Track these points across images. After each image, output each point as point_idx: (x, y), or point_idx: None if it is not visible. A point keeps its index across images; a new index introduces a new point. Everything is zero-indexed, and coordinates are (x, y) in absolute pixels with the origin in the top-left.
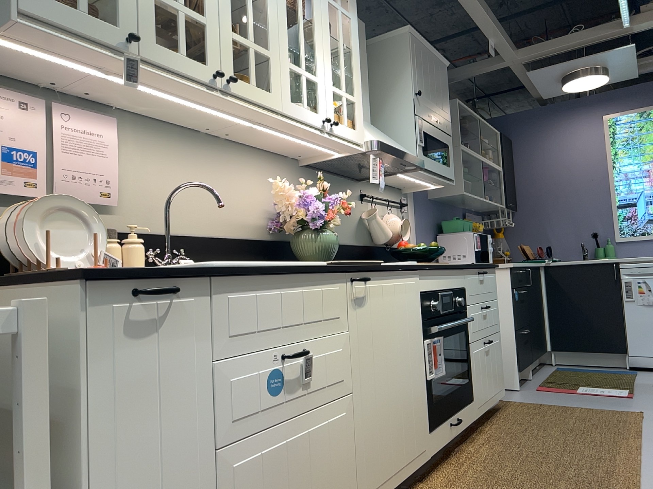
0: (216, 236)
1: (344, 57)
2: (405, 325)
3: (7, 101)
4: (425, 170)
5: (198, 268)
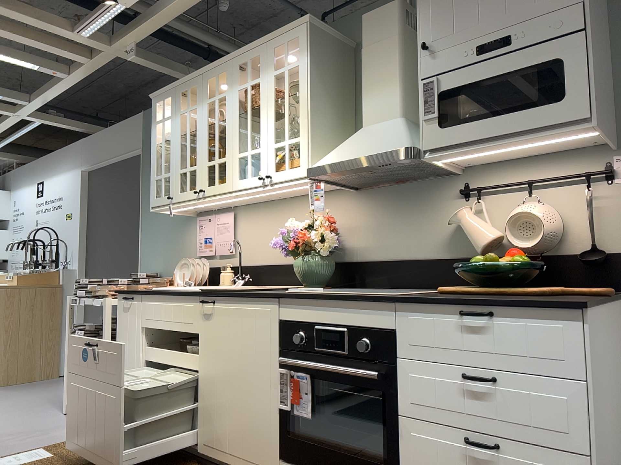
0: (280, 263)
1: (287, 109)
2: (251, 345)
3: (205, 220)
4: (454, 145)
5: (145, 290)
